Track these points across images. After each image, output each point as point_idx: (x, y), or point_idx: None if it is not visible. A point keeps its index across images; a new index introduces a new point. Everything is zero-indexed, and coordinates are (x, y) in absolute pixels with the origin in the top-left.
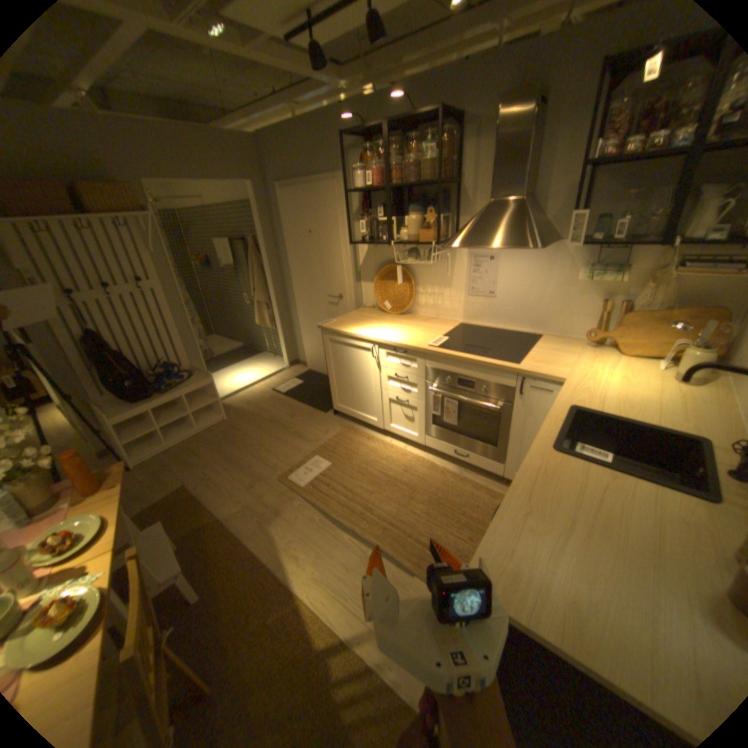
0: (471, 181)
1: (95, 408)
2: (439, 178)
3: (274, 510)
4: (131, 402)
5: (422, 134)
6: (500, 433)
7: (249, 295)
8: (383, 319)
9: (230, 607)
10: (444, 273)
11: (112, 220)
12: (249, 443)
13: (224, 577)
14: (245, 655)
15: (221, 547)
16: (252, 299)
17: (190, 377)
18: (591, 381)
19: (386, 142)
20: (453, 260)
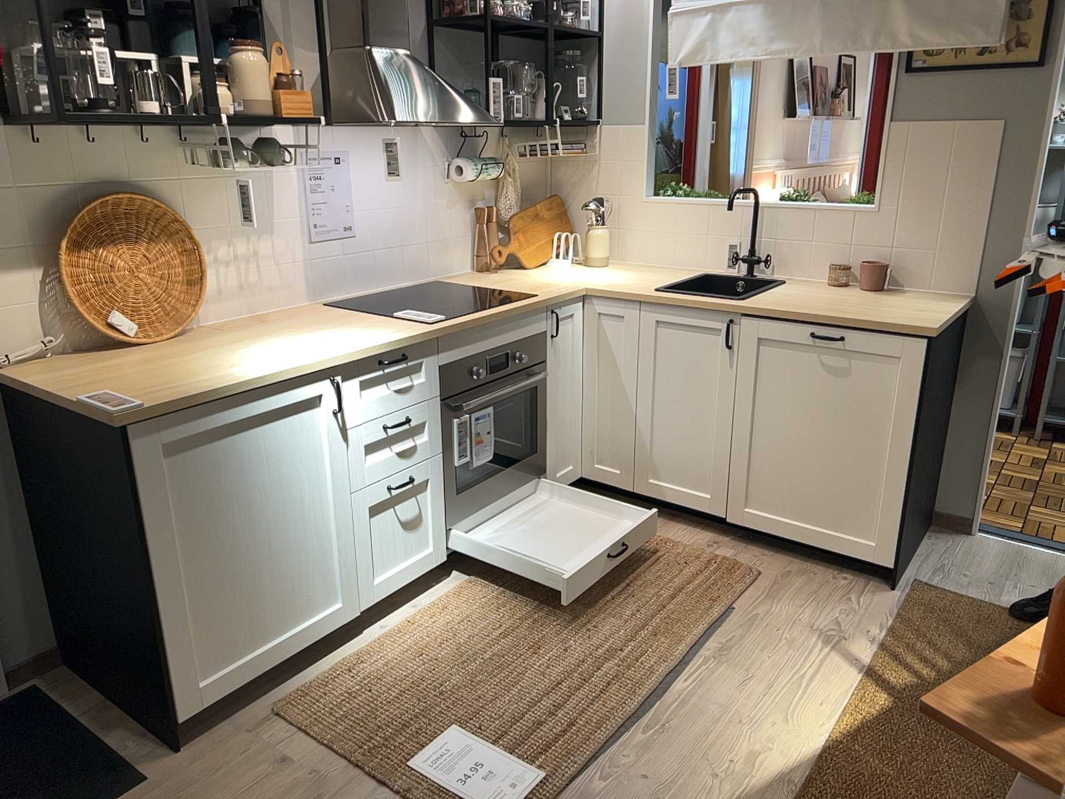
0: (282, 6)
1: None
2: None
3: None
4: None
5: None
6: (538, 422)
7: None
8: (181, 350)
9: None
10: (256, 202)
11: None
12: None
13: None
14: (962, 793)
15: None
16: None
17: None
18: (592, 281)
19: None
20: (271, 171)
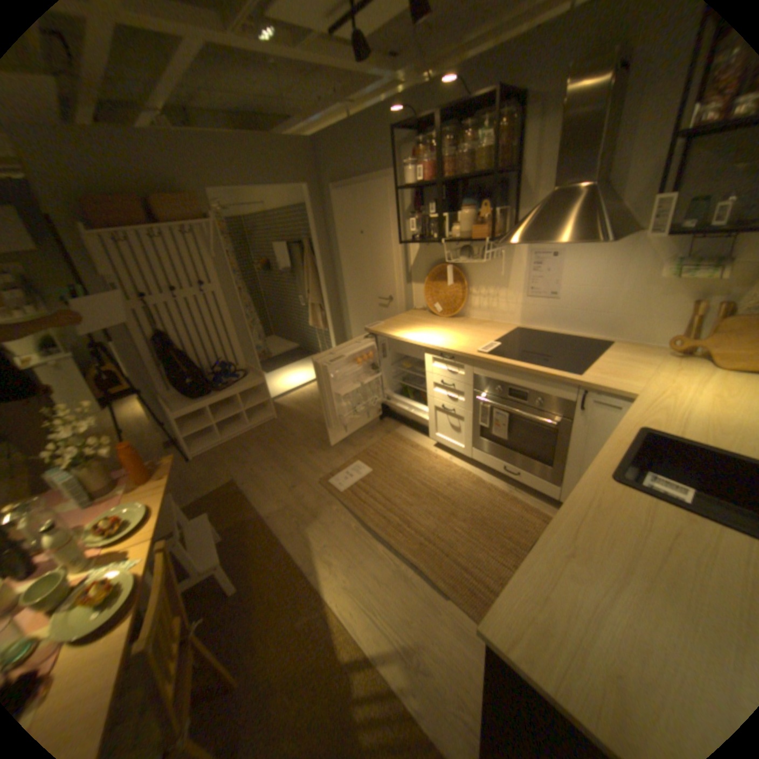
0: (533, 168)
1: (160, 402)
2: (496, 167)
3: (312, 513)
4: (190, 398)
5: (478, 120)
6: (557, 452)
7: (303, 297)
8: (432, 321)
9: (262, 605)
10: (499, 272)
11: (178, 228)
12: (295, 443)
13: (260, 574)
14: (271, 656)
15: (260, 544)
16: (306, 301)
17: (243, 377)
18: (672, 398)
19: (439, 133)
20: (510, 257)
